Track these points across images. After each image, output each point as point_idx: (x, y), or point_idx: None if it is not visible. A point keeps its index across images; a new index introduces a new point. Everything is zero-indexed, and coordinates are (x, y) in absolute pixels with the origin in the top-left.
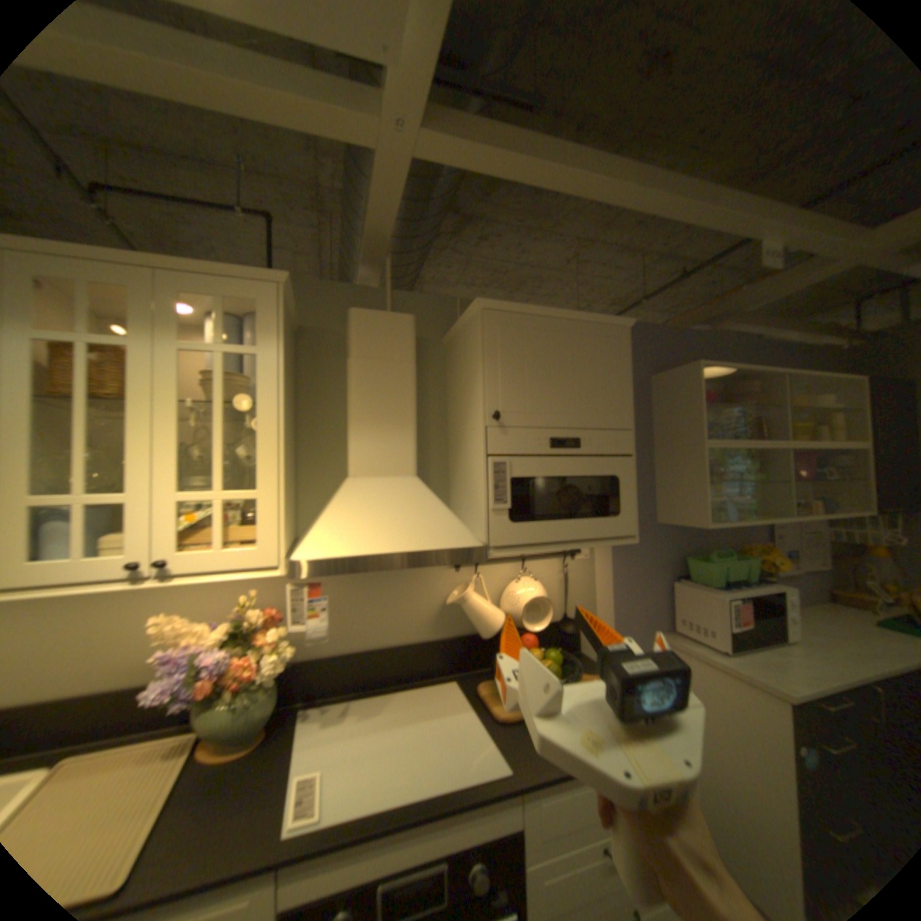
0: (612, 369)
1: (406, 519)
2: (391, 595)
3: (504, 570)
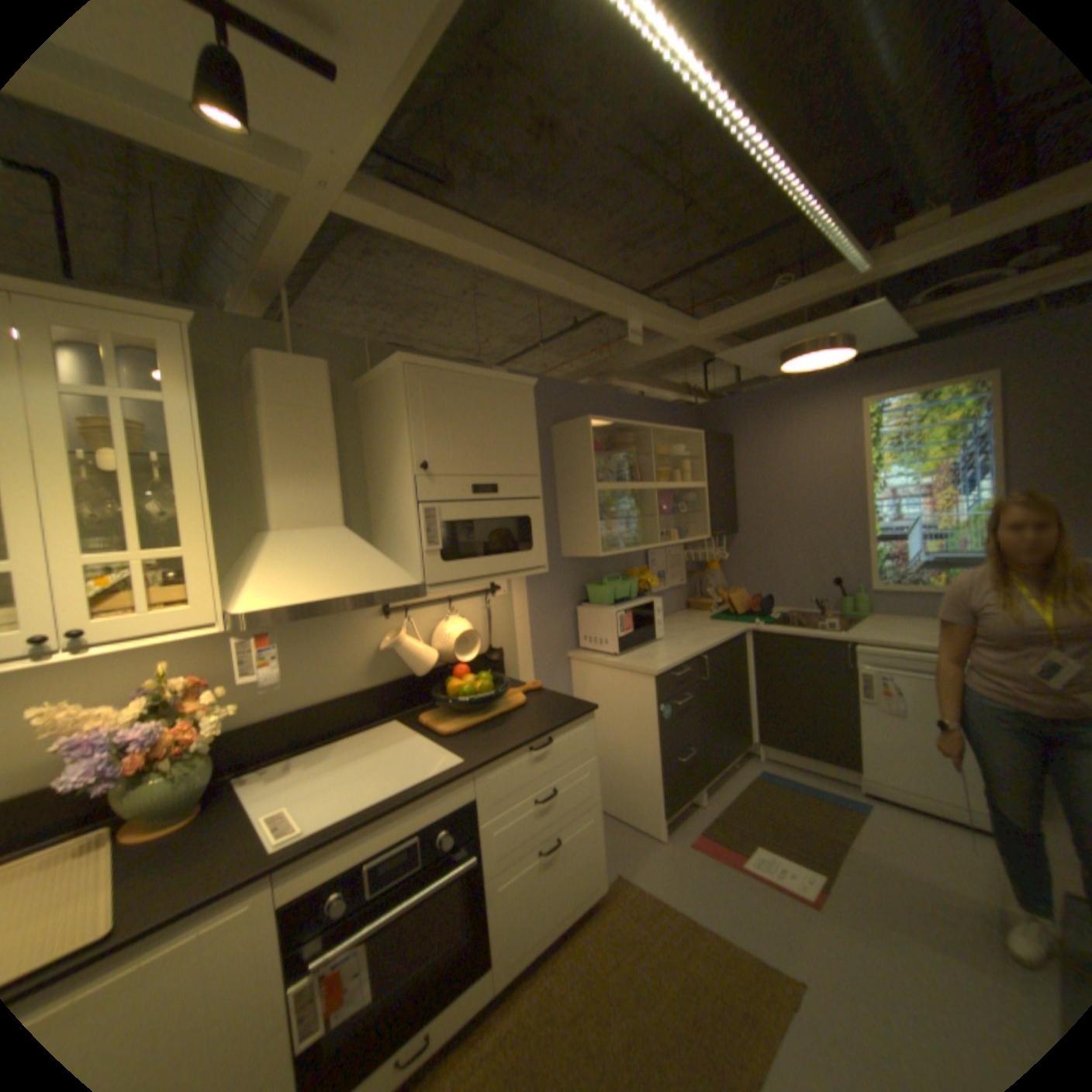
0: (521, 423)
1: (346, 567)
2: (322, 649)
3: (433, 612)
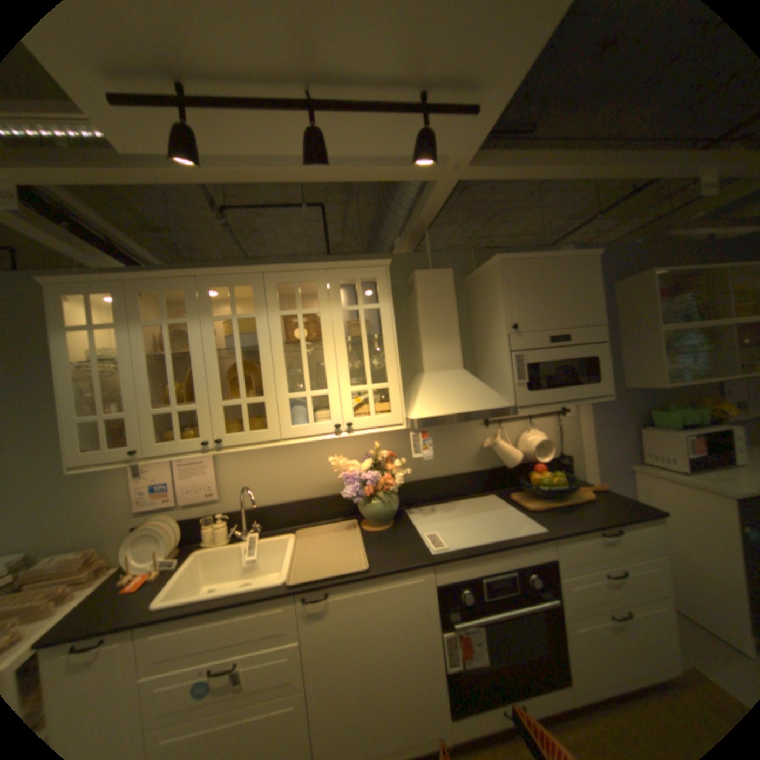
0: (590, 286)
1: (467, 394)
2: (449, 443)
3: (518, 426)
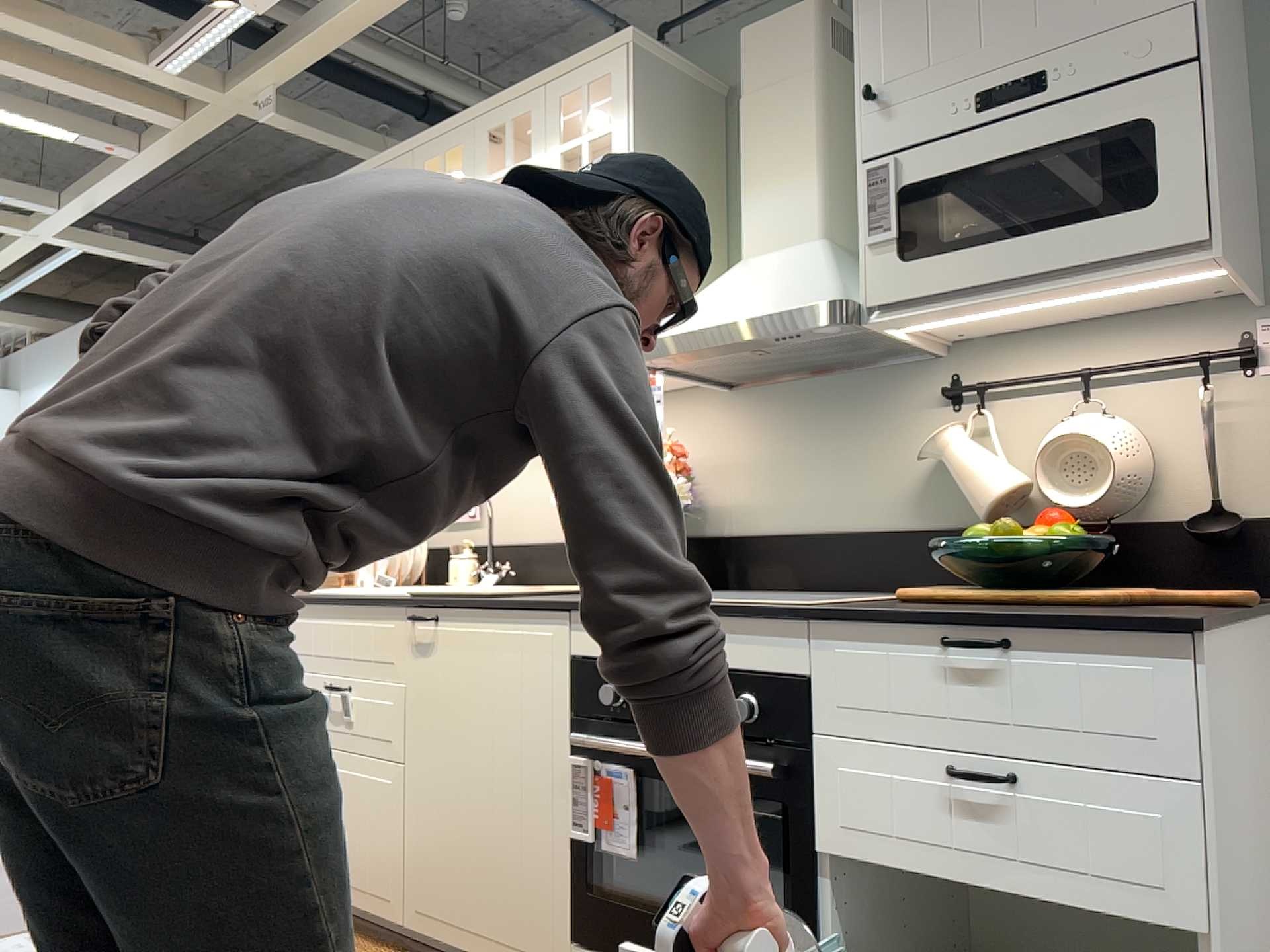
0: None
1: (765, 288)
2: (849, 449)
3: (1057, 405)
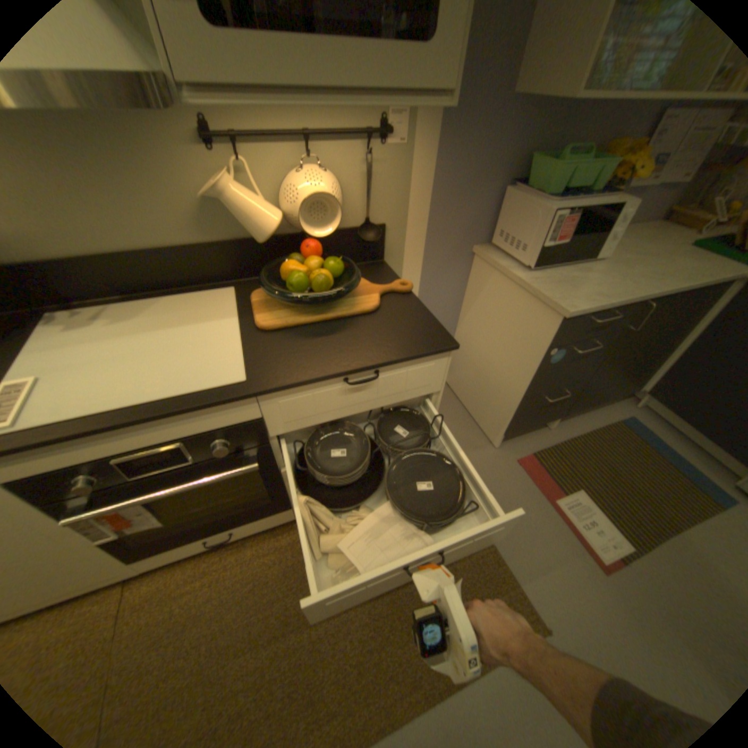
0: None
1: None
2: (116, 179)
3: (284, 152)
